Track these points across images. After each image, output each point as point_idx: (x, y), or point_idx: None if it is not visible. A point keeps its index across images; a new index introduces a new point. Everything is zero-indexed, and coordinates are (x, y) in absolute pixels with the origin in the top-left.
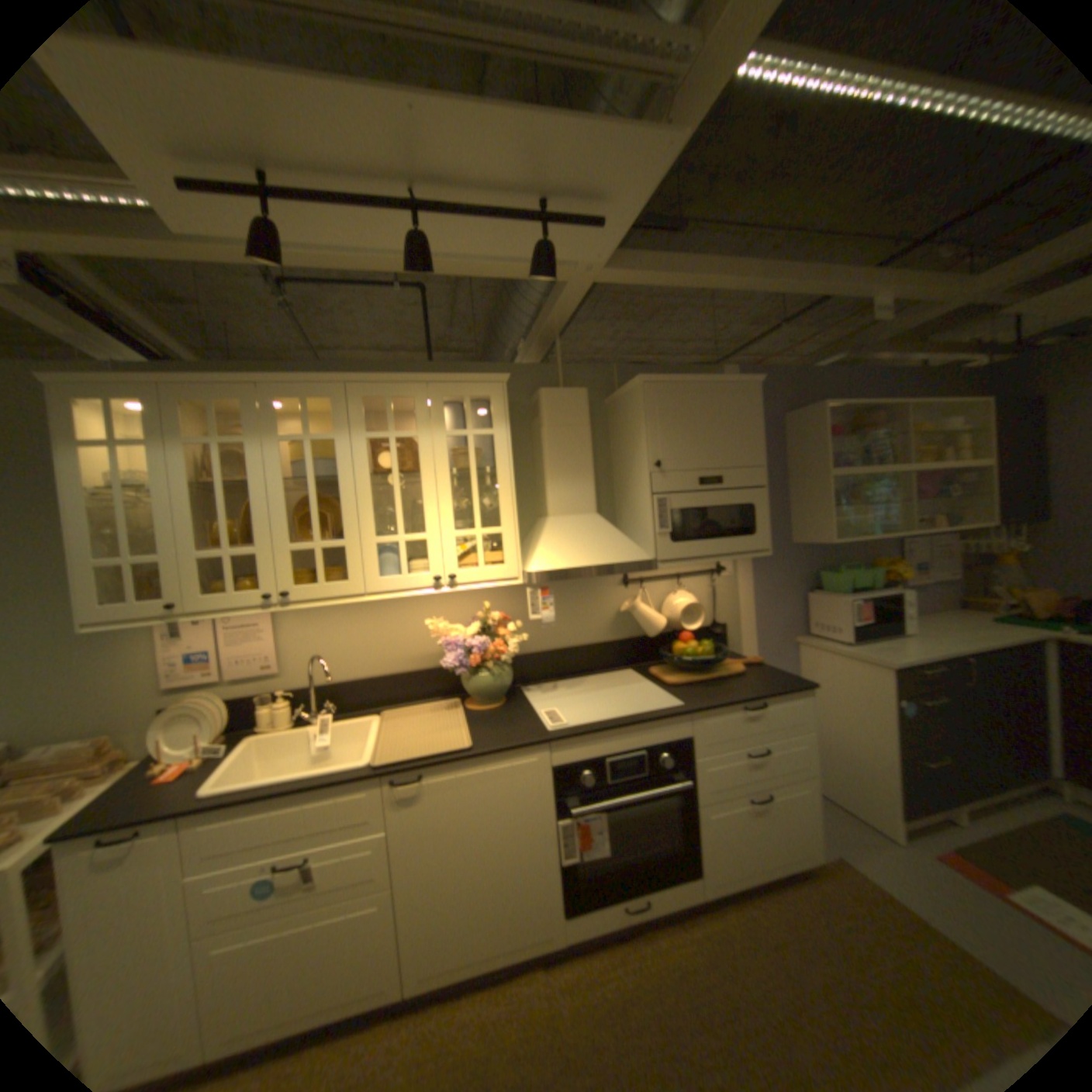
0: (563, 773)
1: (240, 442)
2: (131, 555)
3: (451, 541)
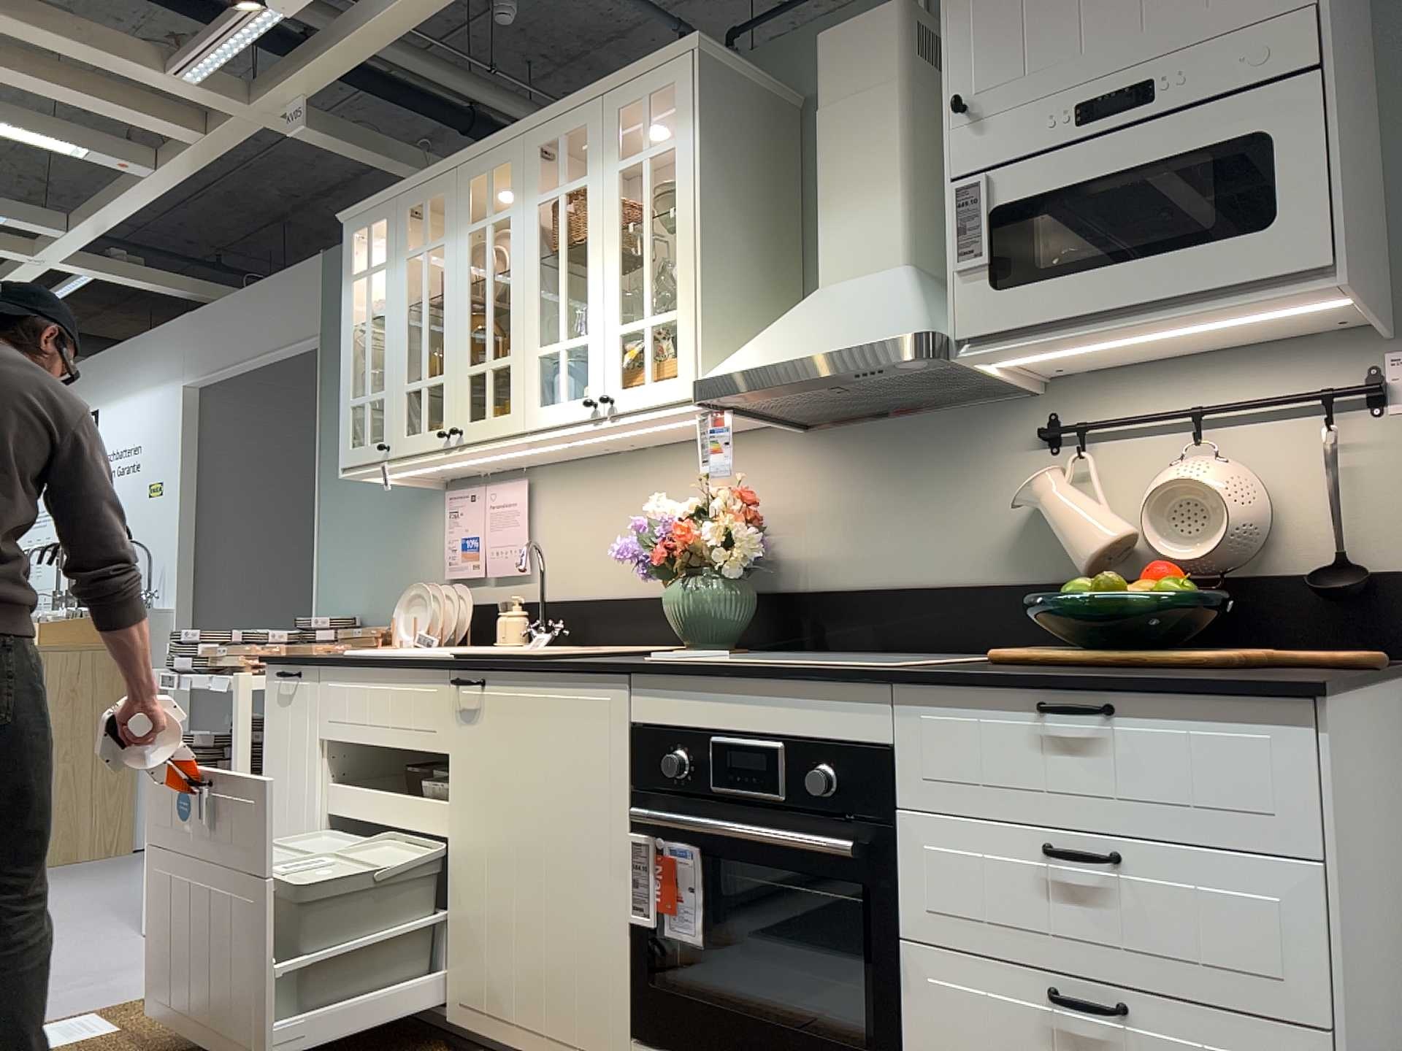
0: (642, 738)
1: (441, 245)
2: (369, 390)
3: (612, 340)
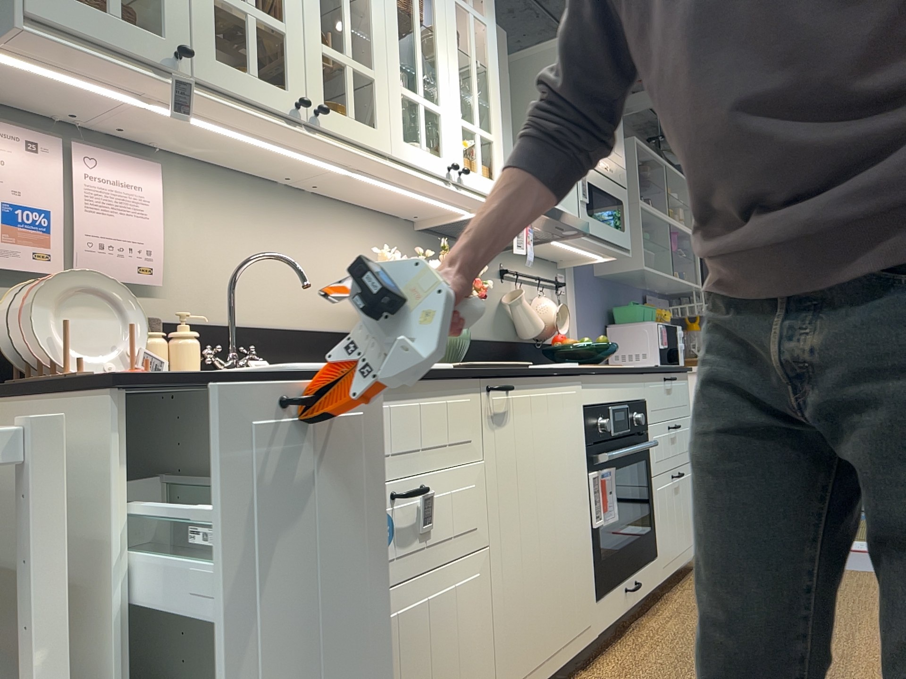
0: (589, 413)
1: None
2: None
3: (458, 128)
